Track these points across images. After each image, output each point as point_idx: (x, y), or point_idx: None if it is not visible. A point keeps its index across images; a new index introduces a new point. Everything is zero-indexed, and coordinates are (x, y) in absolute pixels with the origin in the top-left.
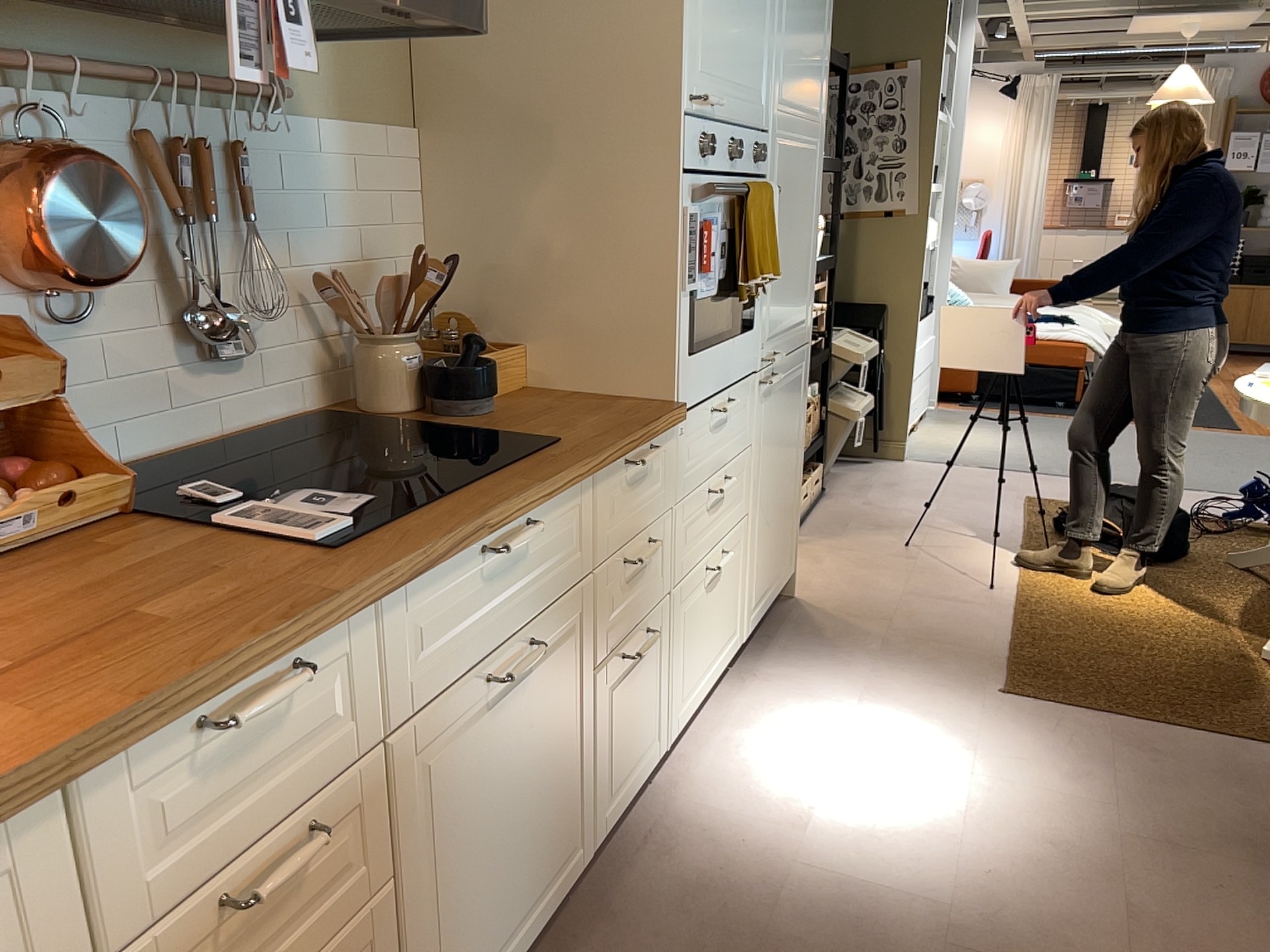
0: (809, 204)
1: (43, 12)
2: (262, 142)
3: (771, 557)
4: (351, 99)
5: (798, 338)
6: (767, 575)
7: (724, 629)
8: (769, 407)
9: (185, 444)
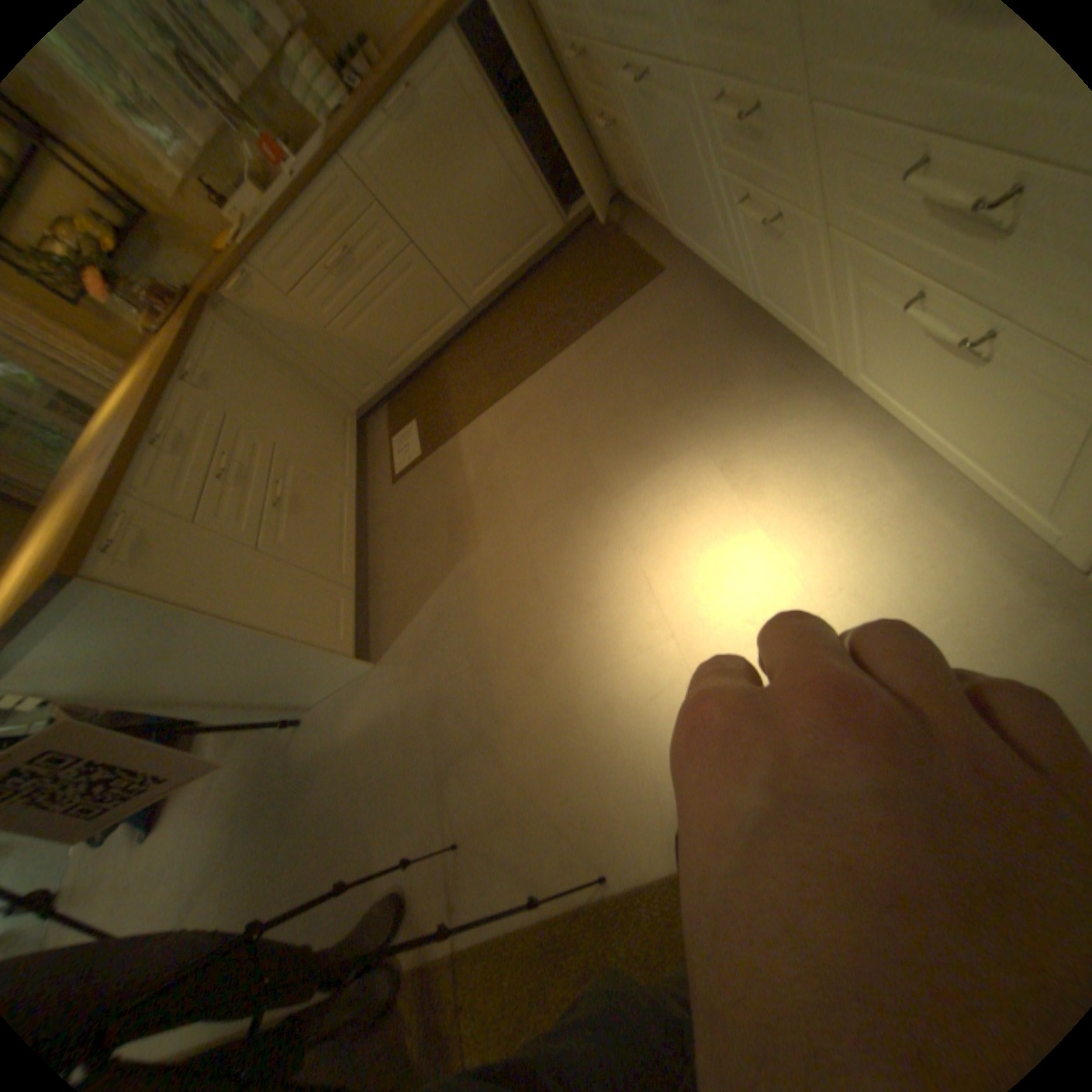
0: None
1: None
2: None
3: None
4: None
5: None
6: None
7: (997, 449)
8: None
9: None
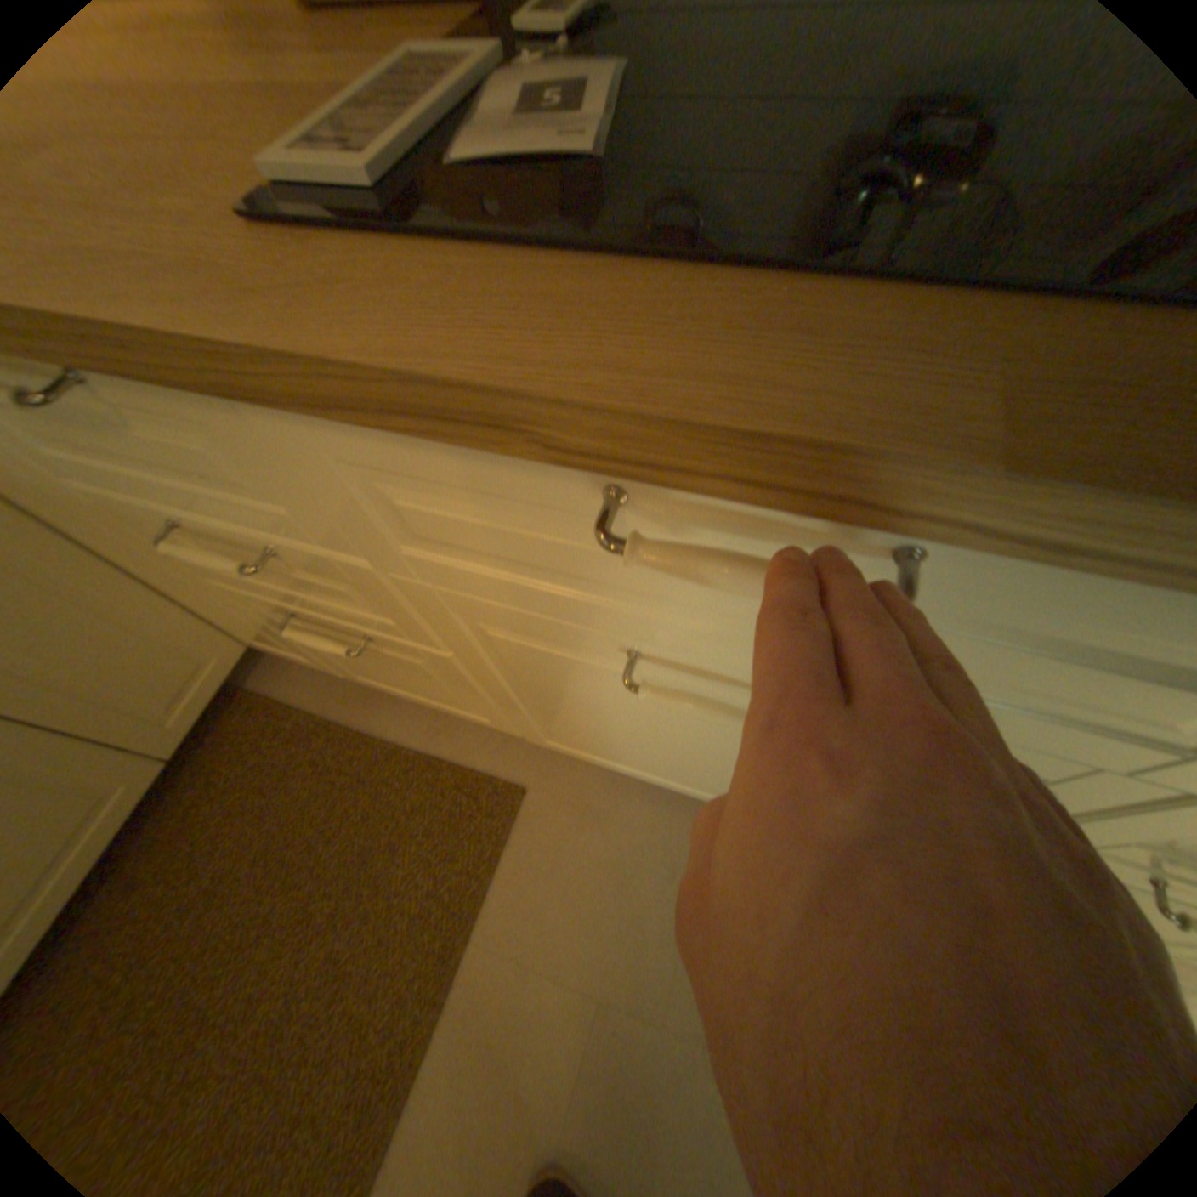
0: None
1: None
2: None
3: None
4: None
5: None
6: None
7: None
8: None
9: None
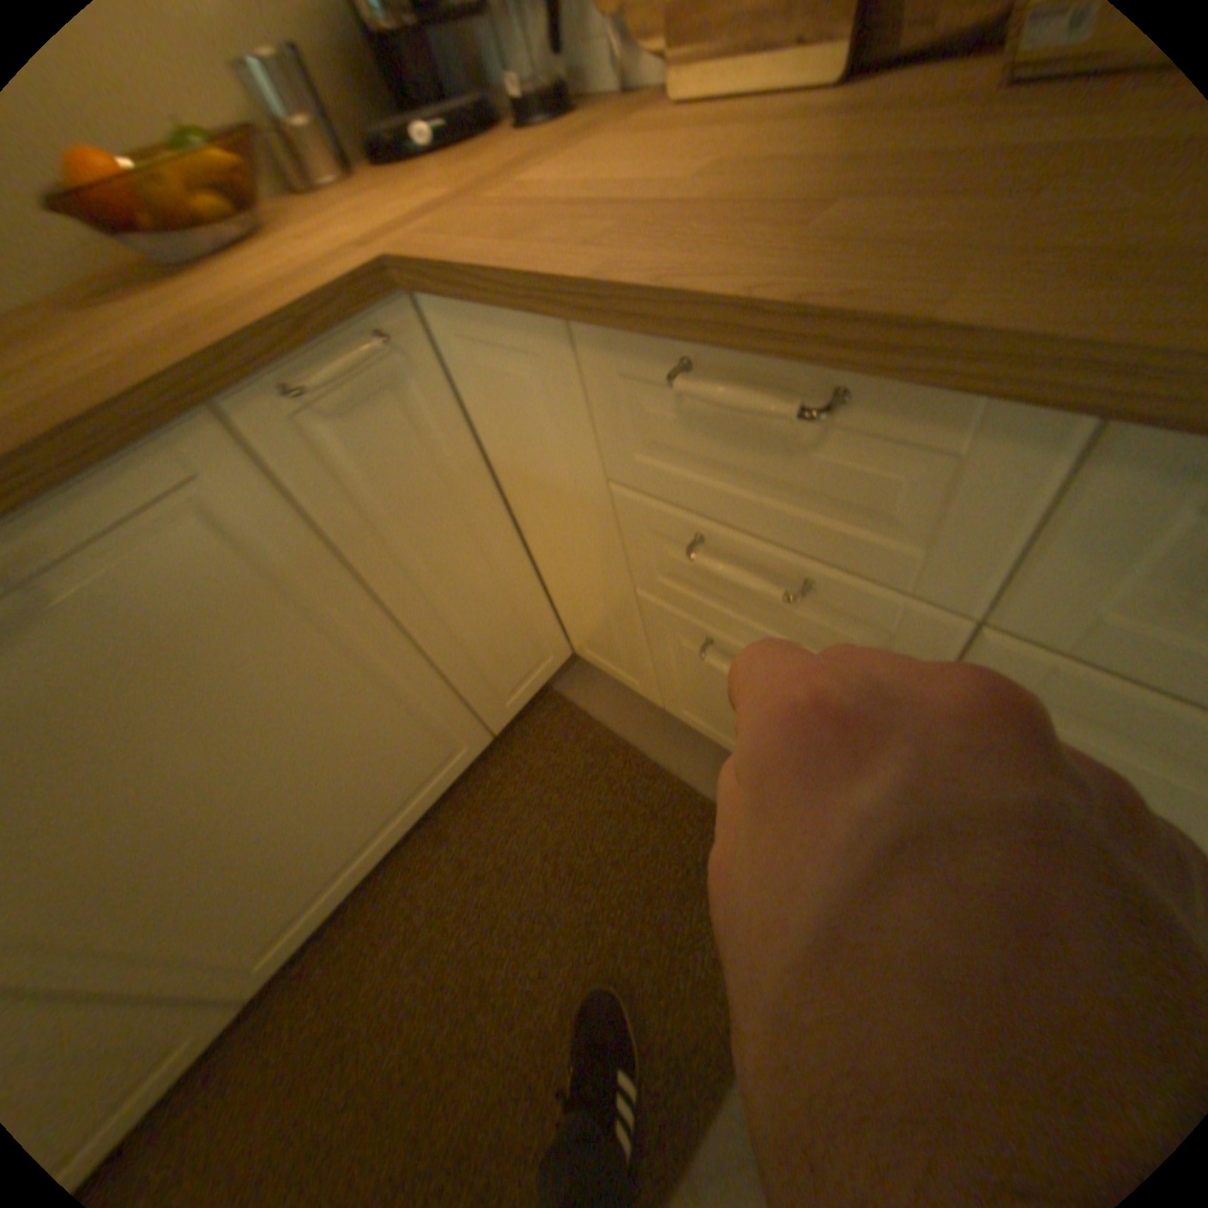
0: None
1: None
2: None
3: None
4: None
5: None
6: None
7: None
8: None
9: None
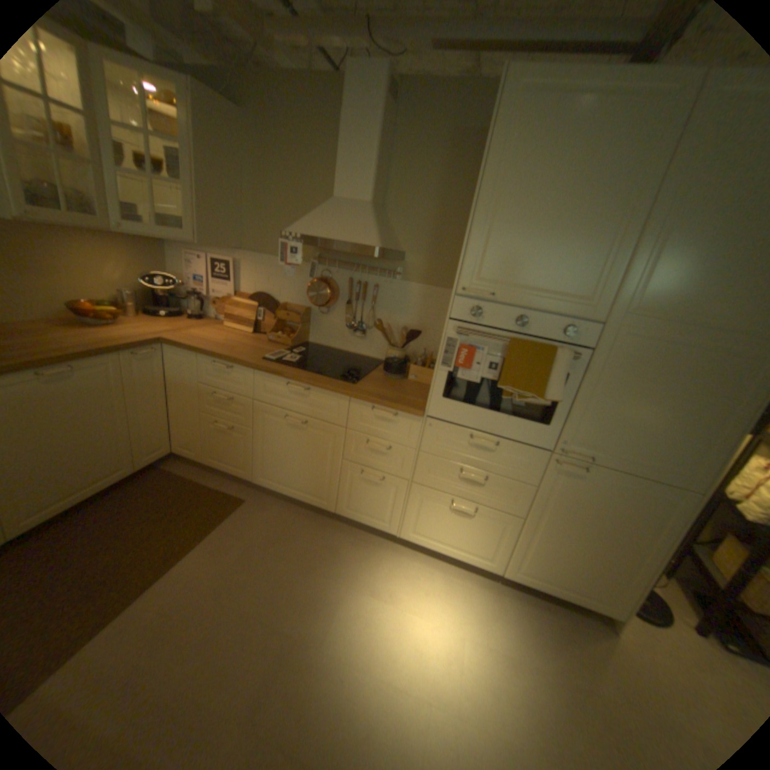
0: (716, 392)
1: (336, 251)
2: (386, 285)
3: (562, 571)
4: (430, 277)
5: (661, 476)
6: (553, 576)
7: (472, 546)
8: (571, 483)
9: (344, 350)
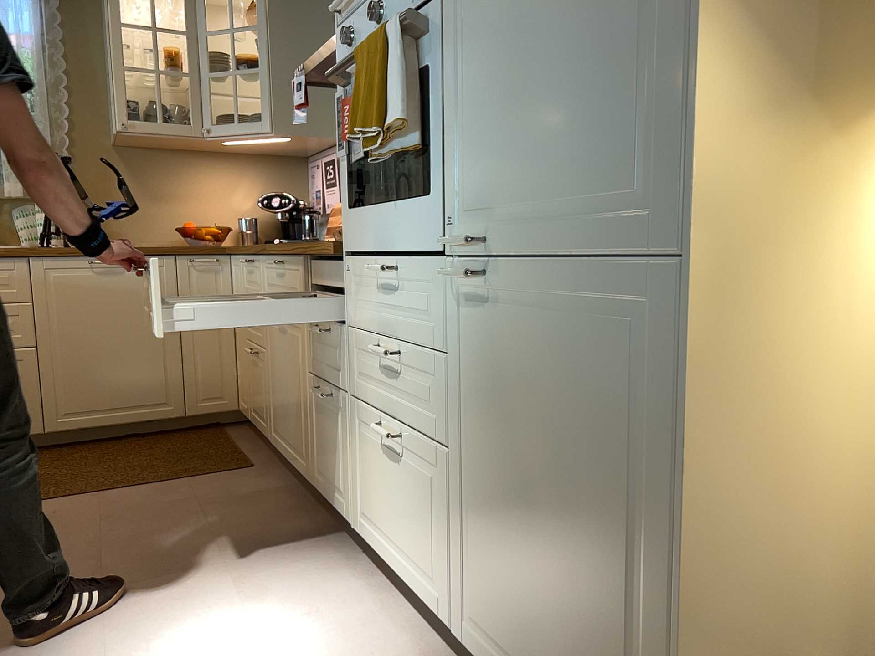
0: None
1: None
2: None
3: (524, 618)
4: None
5: (600, 235)
6: (515, 637)
7: (414, 544)
8: (483, 324)
9: None
